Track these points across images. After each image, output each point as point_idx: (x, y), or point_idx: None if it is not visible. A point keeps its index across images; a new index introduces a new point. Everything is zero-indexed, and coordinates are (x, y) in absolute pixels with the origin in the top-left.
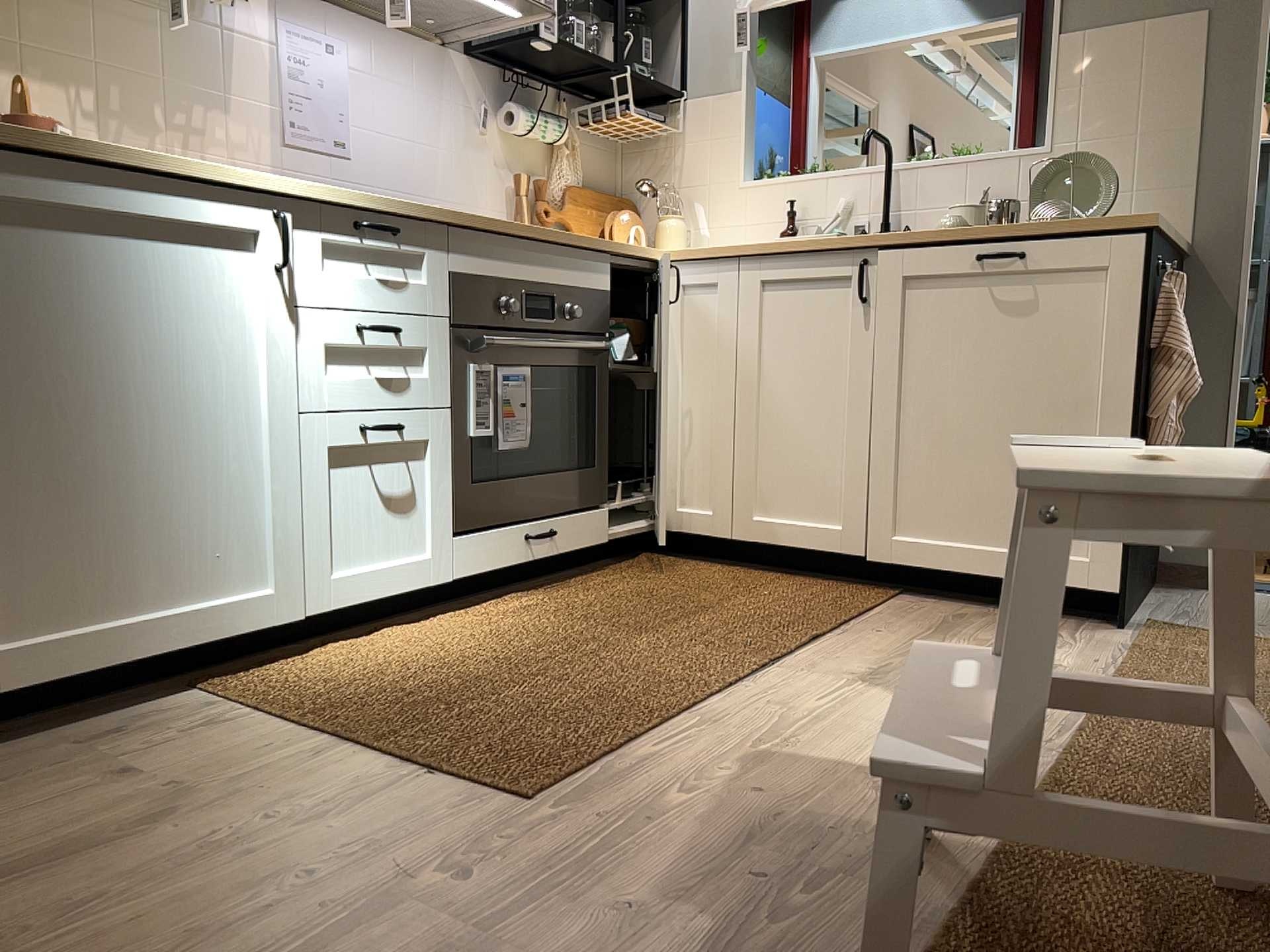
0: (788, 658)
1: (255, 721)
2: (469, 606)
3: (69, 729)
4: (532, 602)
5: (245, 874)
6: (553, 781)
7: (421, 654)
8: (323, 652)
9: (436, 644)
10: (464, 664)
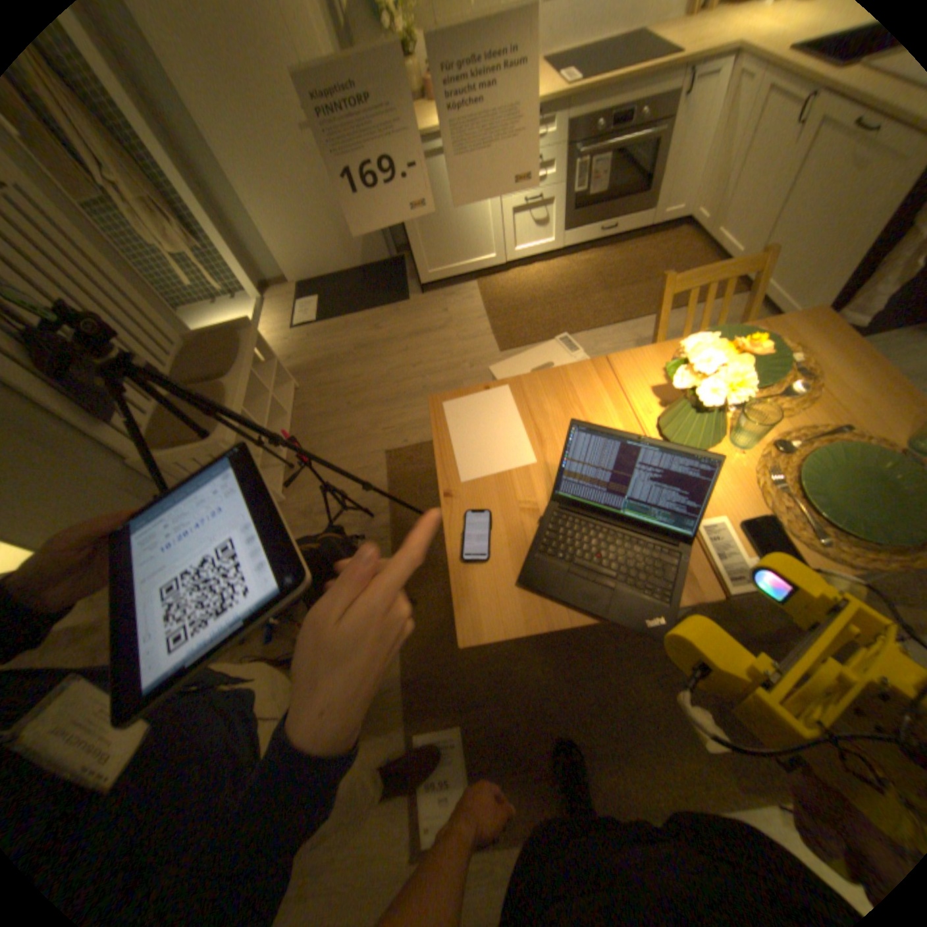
0: (628, 323)
1: (475, 302)
2: (575, 254)
3: (446, 290)
4: (597, 257)
5: (445, 350)
6: (508, 350)
7: (532, 283)
8: (514, 272)
9: (541, 278)
10: (538, 292)
